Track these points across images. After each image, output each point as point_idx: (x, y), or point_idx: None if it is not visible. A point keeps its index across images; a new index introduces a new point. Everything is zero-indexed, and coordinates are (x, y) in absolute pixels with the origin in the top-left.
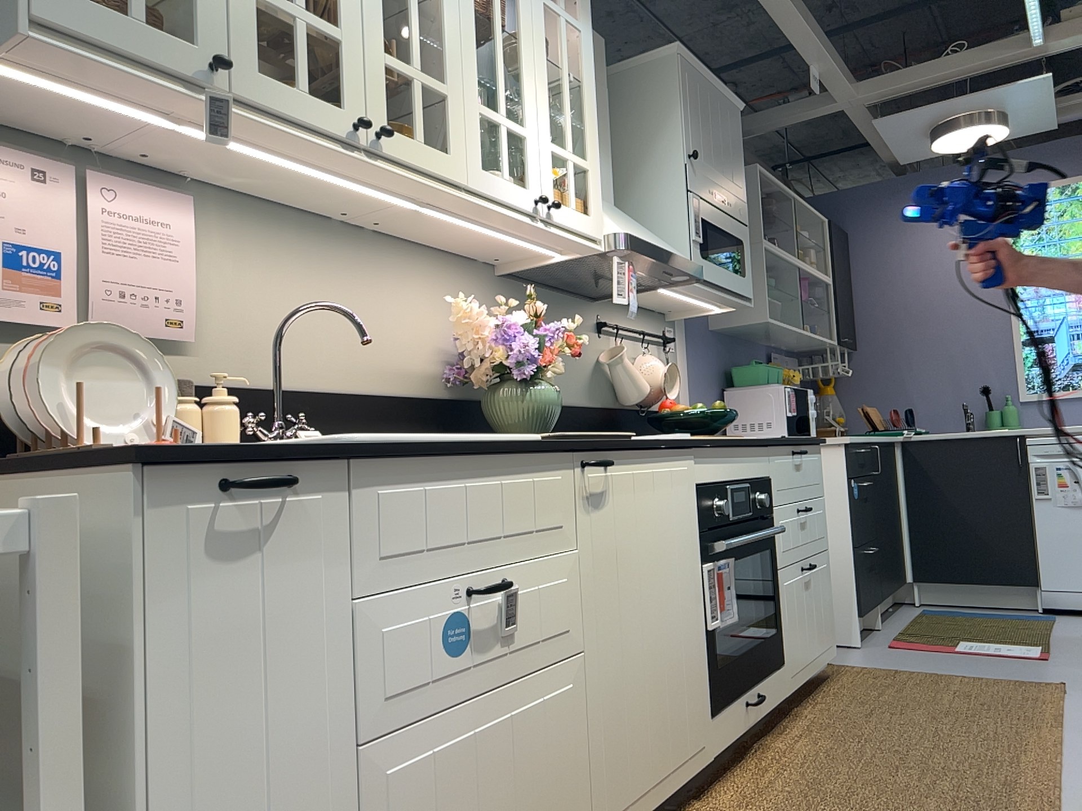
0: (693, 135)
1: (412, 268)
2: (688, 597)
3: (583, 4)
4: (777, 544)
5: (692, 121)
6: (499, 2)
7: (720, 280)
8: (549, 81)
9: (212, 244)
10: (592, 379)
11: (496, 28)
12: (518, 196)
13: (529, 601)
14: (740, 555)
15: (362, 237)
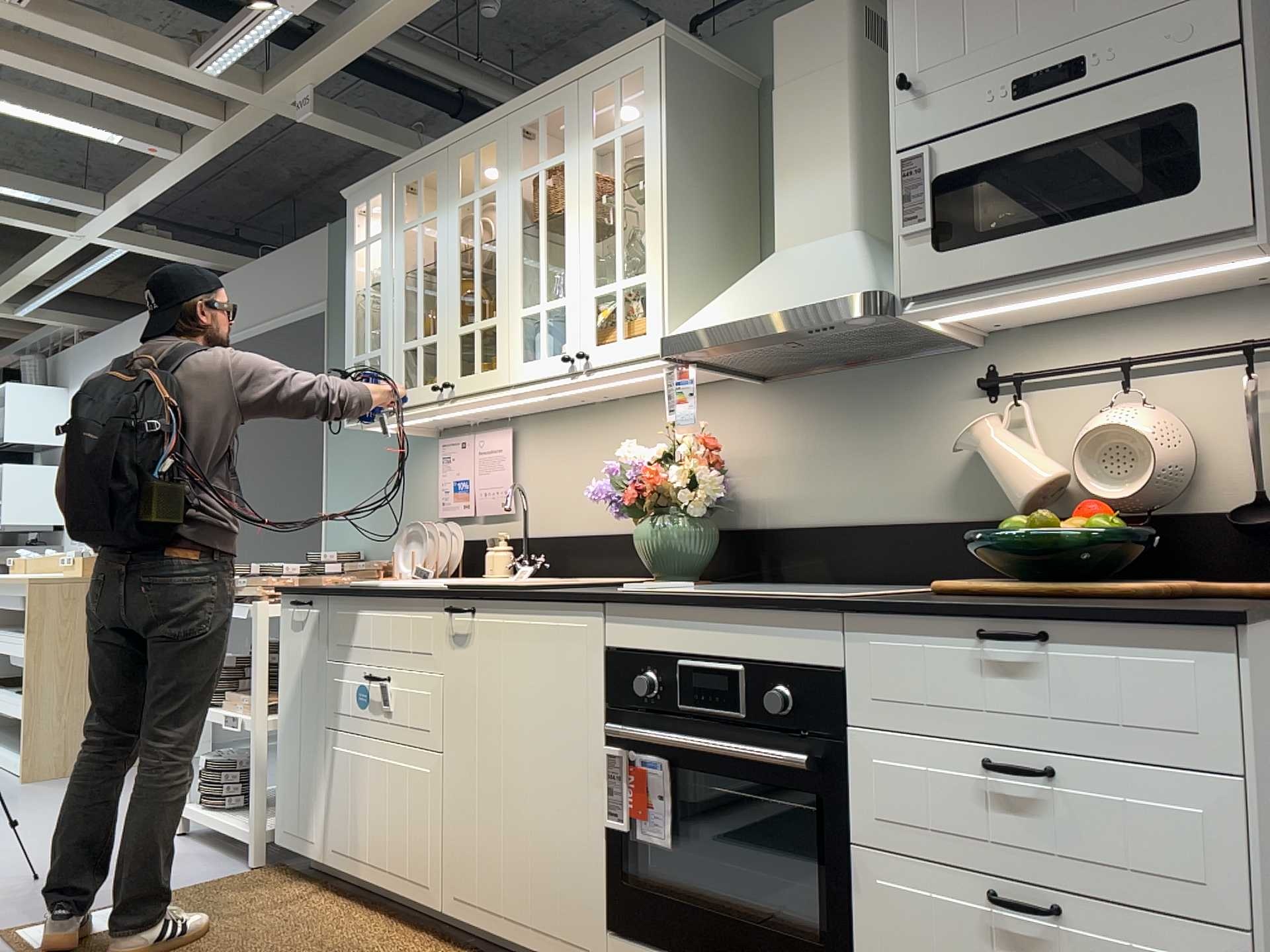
0: (916, 38)
1: (657, 415)
2: (570, 769)
3: (645, 92)
4: (852, 797)
5: (915, 14)
6: (557, 192)
7: (1017, 263)
8: (592, 227)
9: (527, 449)
10: (953, 477)
11: (539, 228)
12: (551, 365)
13: (402, 696)
14: (707, 767)
15: (615, 405)
